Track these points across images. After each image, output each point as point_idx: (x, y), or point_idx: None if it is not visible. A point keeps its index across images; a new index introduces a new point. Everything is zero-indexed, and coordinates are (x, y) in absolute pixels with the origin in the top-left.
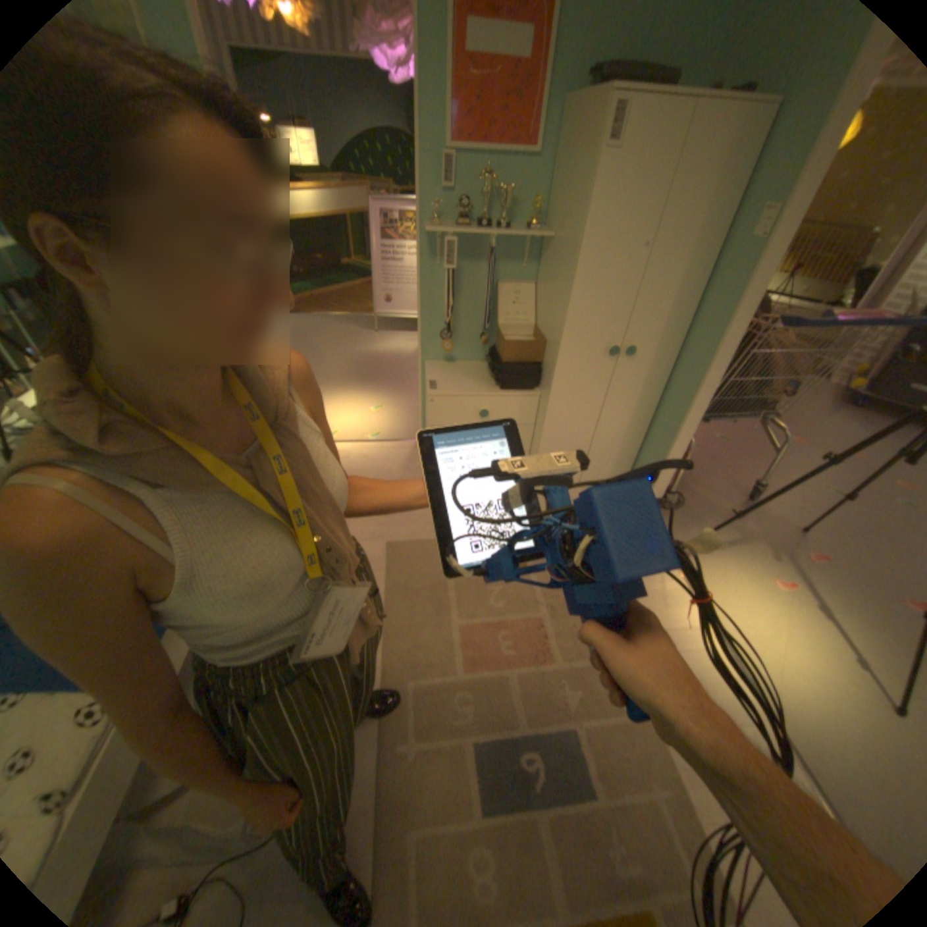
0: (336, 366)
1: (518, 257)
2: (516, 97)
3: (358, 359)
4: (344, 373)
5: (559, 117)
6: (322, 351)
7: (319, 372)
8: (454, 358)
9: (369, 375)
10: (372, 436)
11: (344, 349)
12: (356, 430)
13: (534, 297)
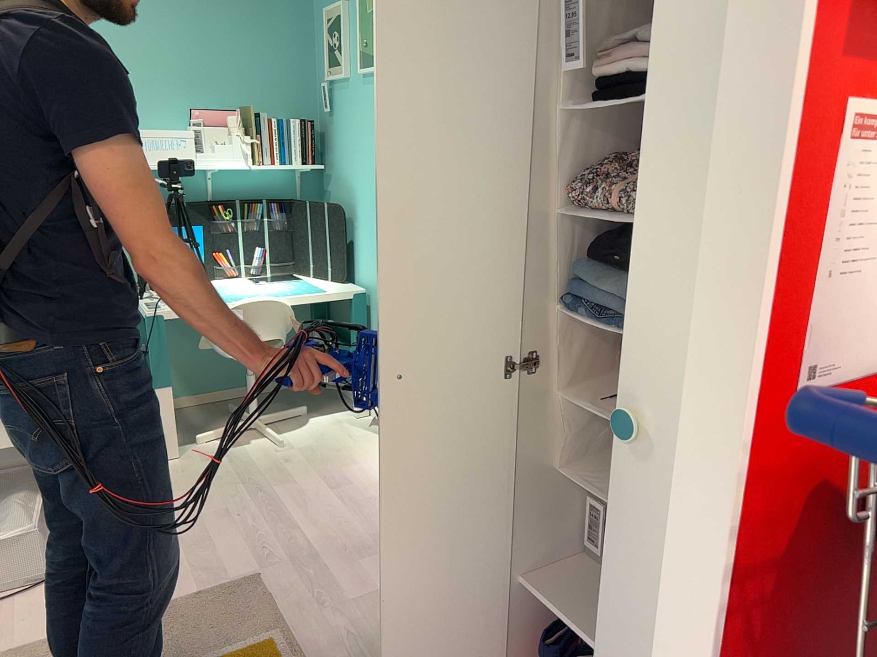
0: None
1: None
2: None
3: None
4: None
5: None
6: None
7: None
8: None
9: None
10: None
11: None
12: None
13: None
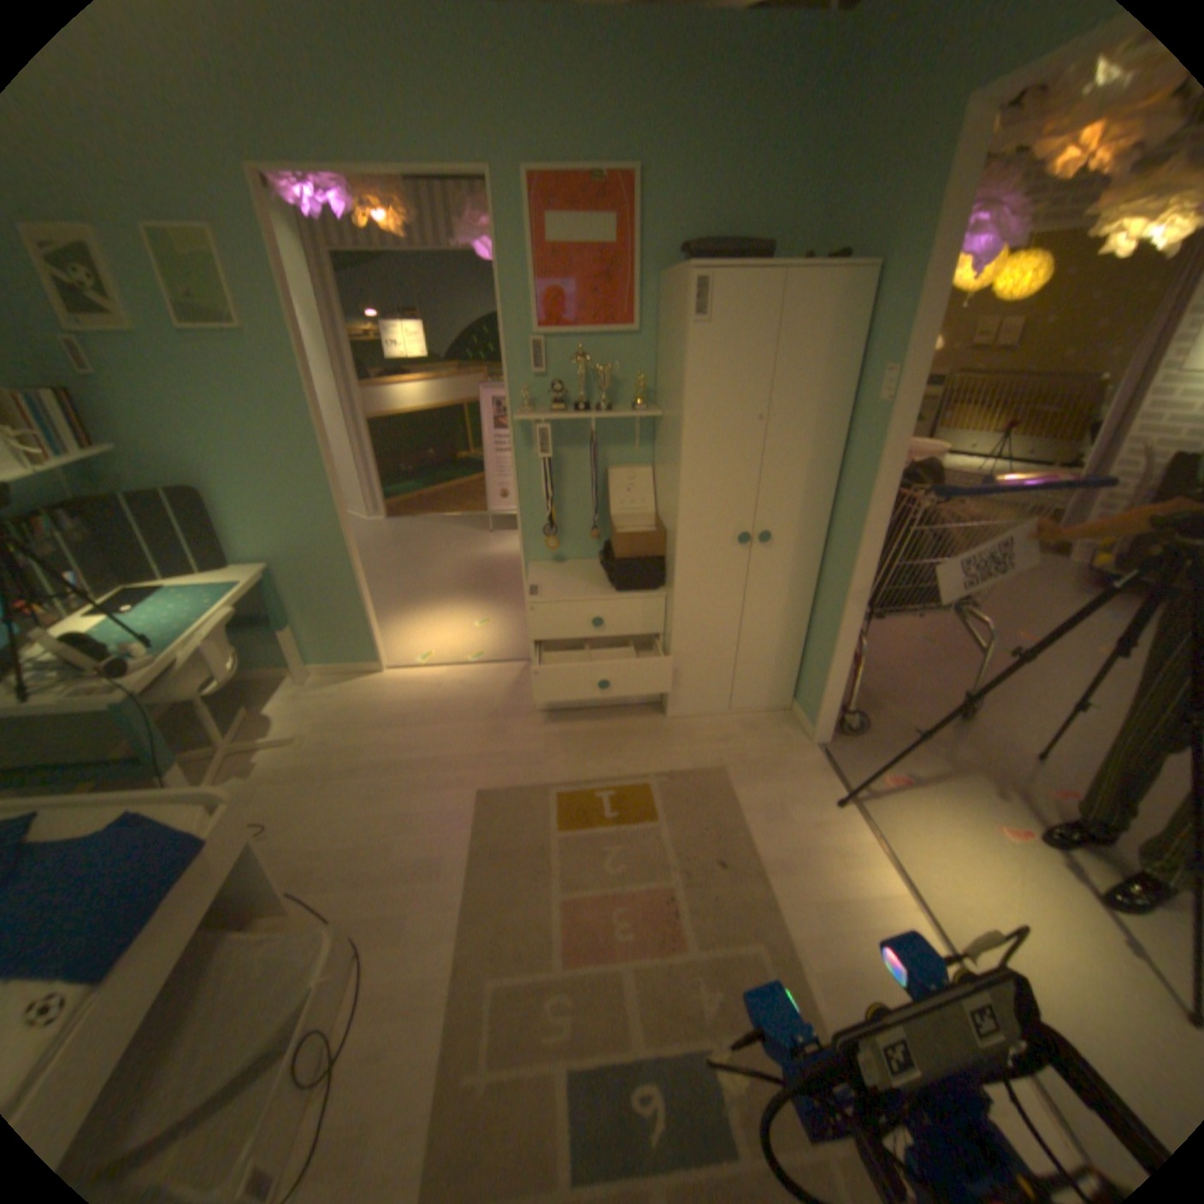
0: (439, 575)
1: (628, 440)
2: (604, 281)
3: (466, 566)
4: (447, 583)
5: (655, 295)
6: (424, 559)
7: (417, 584)
8: (564, 558)
9: (477, 584)
10: (474, 658)
11: (450, 555)
12: (454, 651)
13: (652, 483)
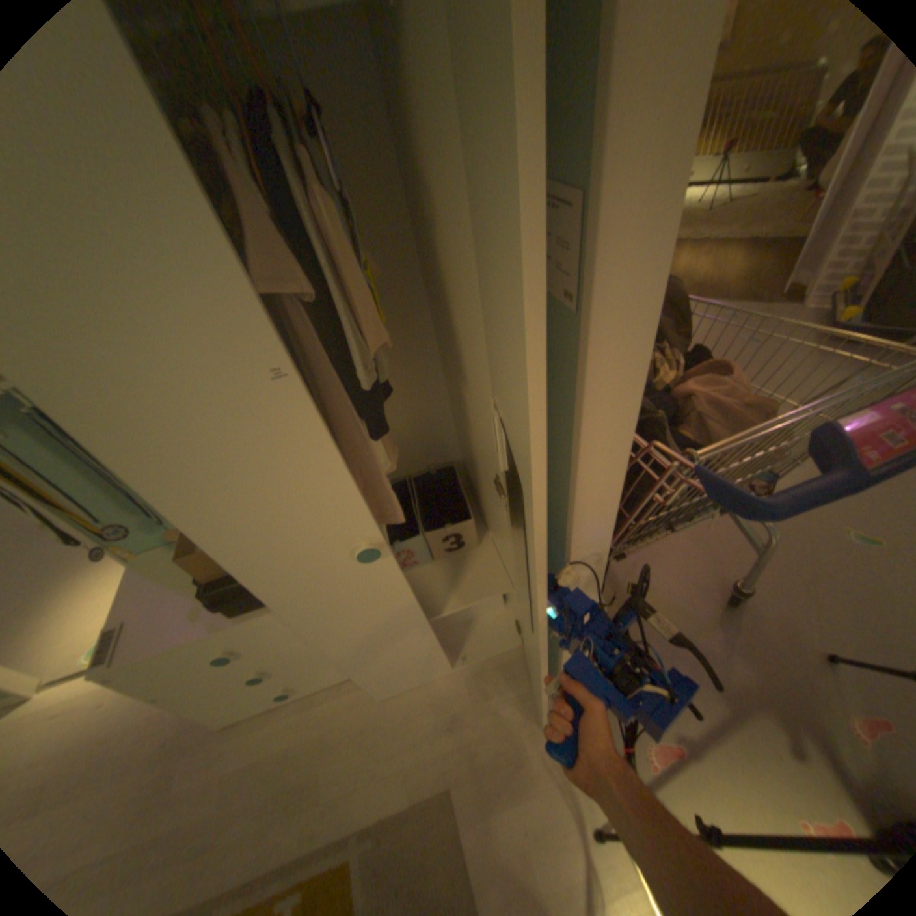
0: None
1: None
2: None
3: None
4: None
5: None
6: None
7: None
8: None
9: None
10: None
11: None
12: None
13: None
